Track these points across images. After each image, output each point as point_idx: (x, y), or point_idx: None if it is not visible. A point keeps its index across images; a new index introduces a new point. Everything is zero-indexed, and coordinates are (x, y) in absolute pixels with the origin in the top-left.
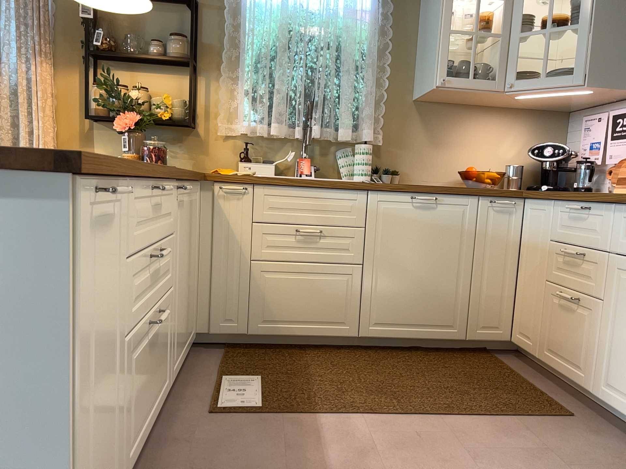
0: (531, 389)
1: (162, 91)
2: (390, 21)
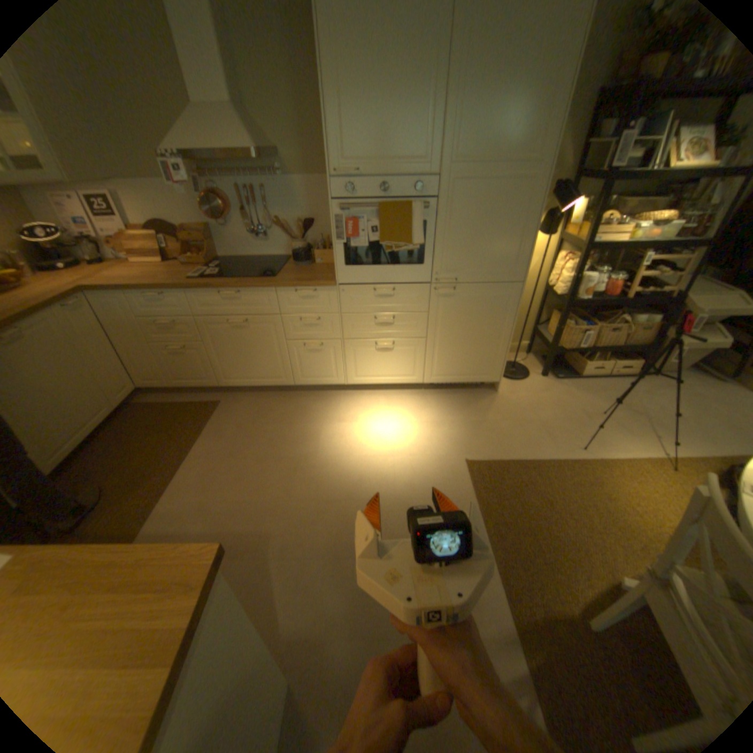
0: (185, 405)
1: None
2: None
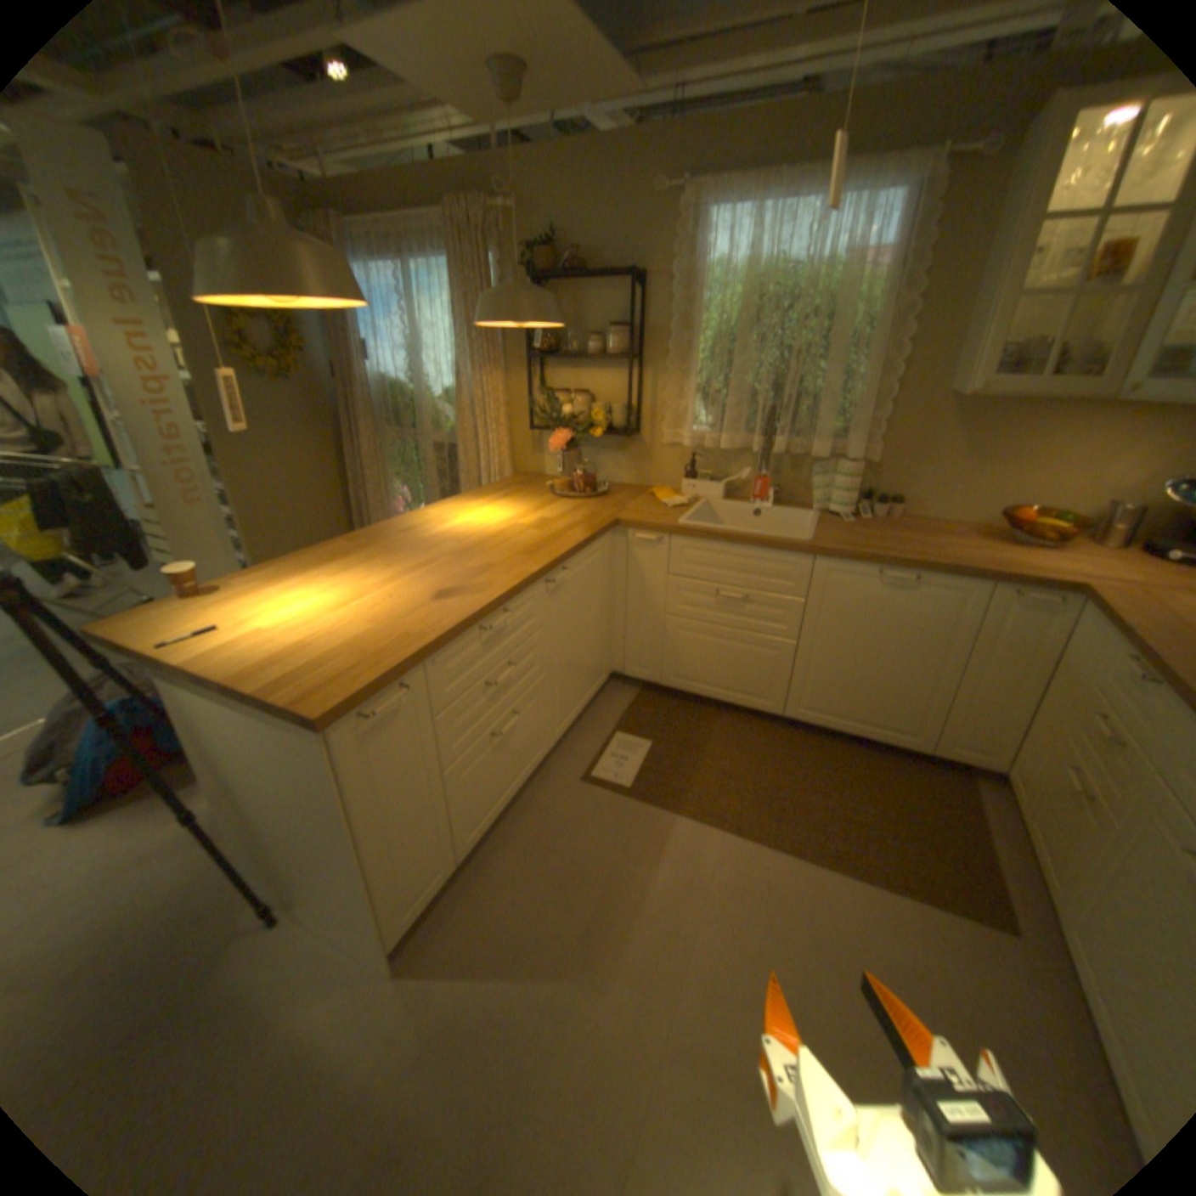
0: (986, 864)
1: (604, 390)
2: (927, 260)
